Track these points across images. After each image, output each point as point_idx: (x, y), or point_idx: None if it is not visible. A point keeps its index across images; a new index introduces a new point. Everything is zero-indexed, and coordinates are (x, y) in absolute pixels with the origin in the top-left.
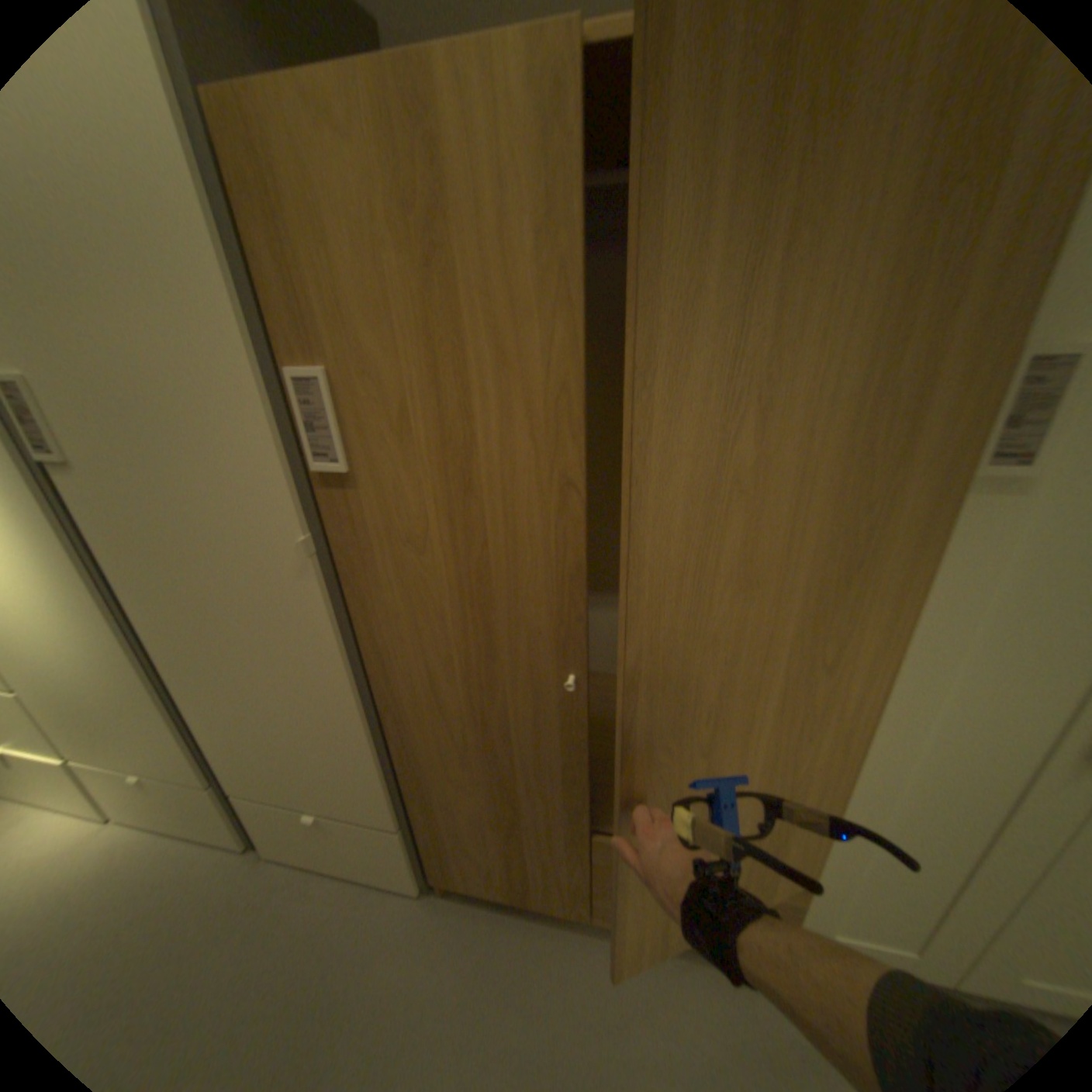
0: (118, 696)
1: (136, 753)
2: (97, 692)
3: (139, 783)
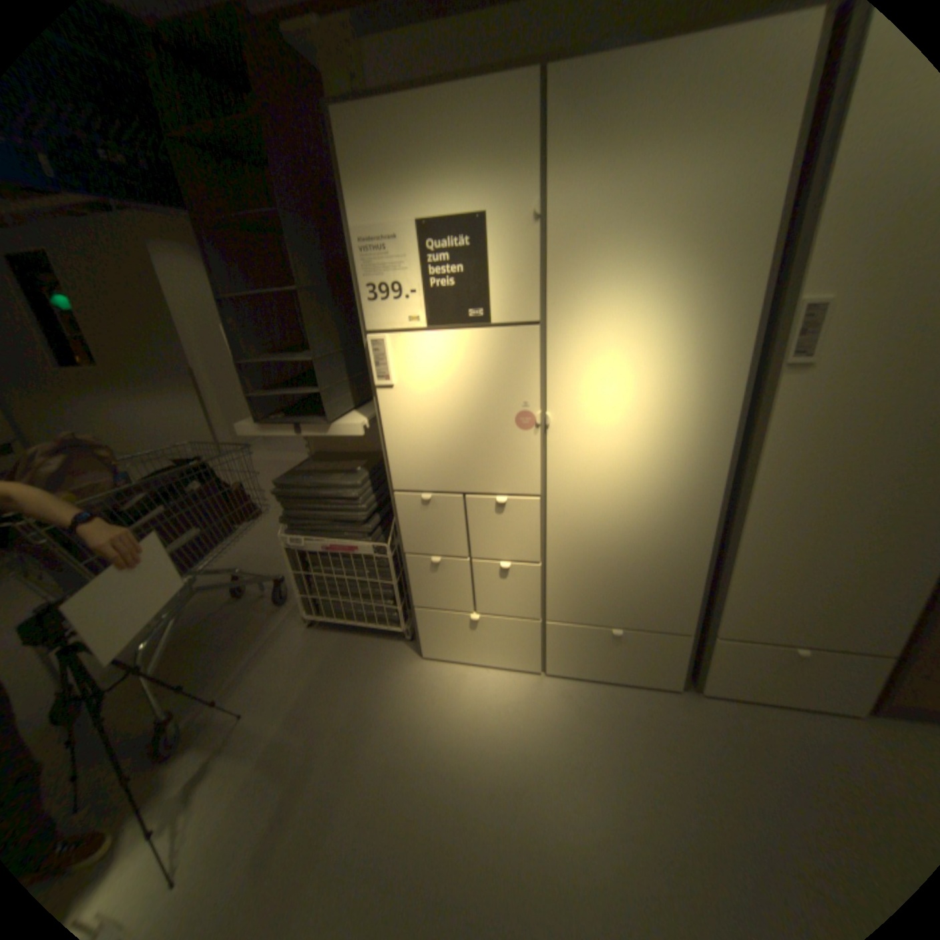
0: (669, 558)
1: (639, 609)
2: (646, 557)
3: (620, 637)
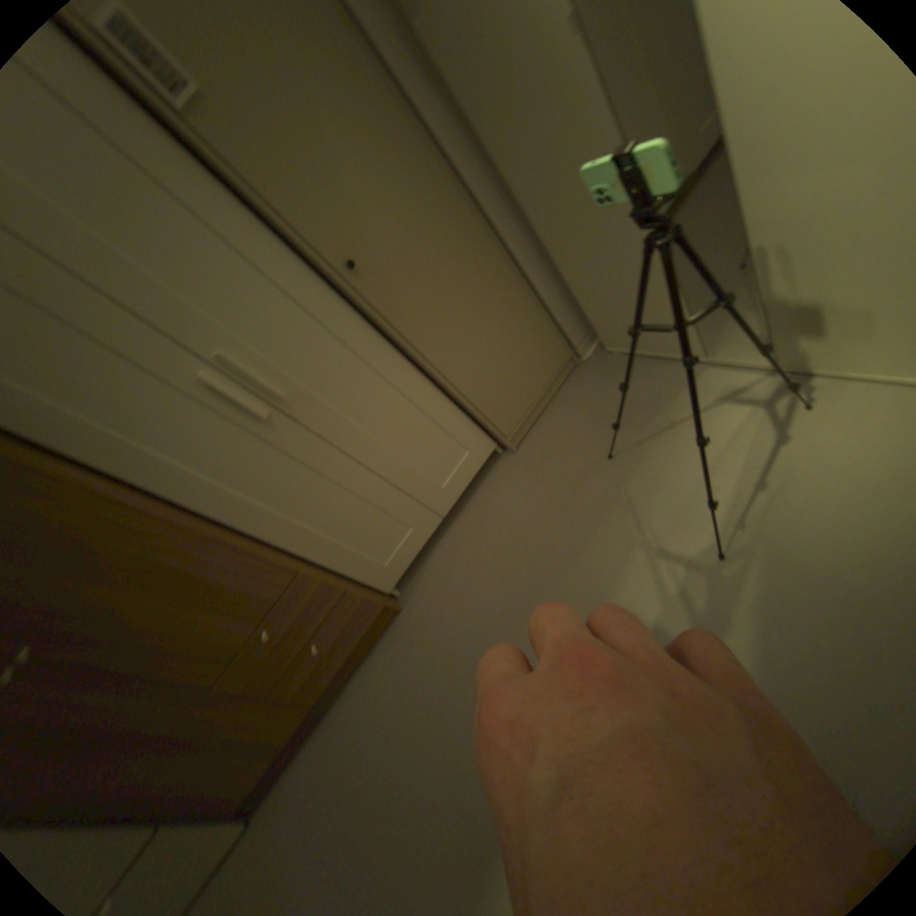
0: None
1: None
2: None
3: None
